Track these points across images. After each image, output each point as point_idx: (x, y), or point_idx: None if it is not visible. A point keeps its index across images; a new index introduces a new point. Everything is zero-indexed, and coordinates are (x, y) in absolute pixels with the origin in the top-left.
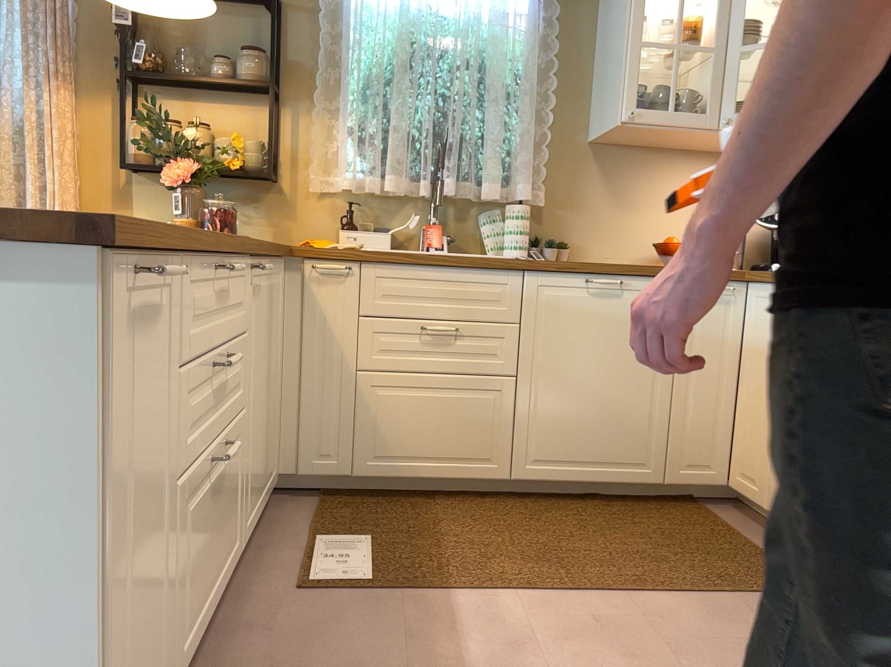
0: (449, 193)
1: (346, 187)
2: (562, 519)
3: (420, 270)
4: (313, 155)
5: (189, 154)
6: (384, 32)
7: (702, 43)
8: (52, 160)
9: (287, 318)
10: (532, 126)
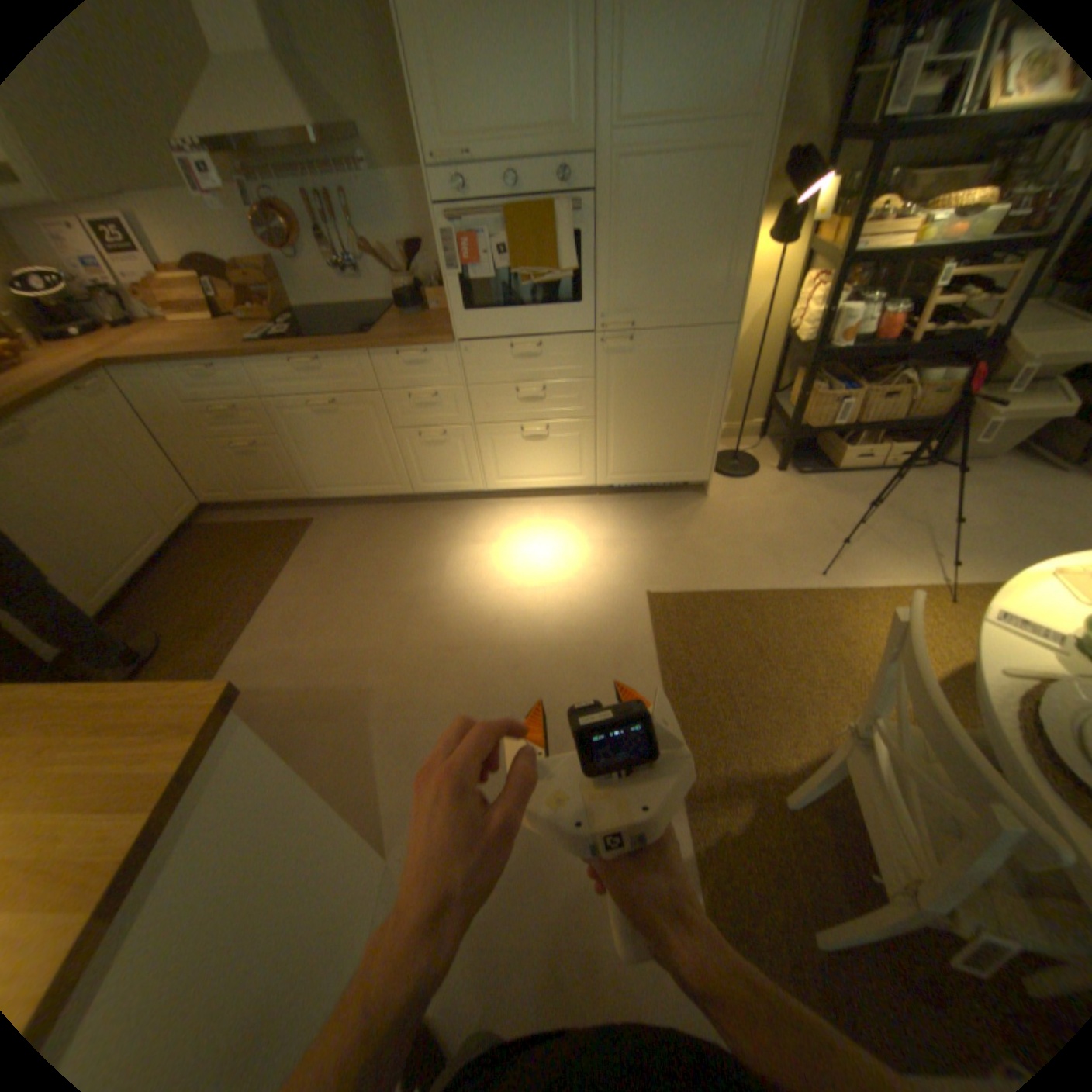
0: None
1: None
2: (155, 606)
3: None
4: None
5: None
6: None
7: None
8: None
9: None
10: None
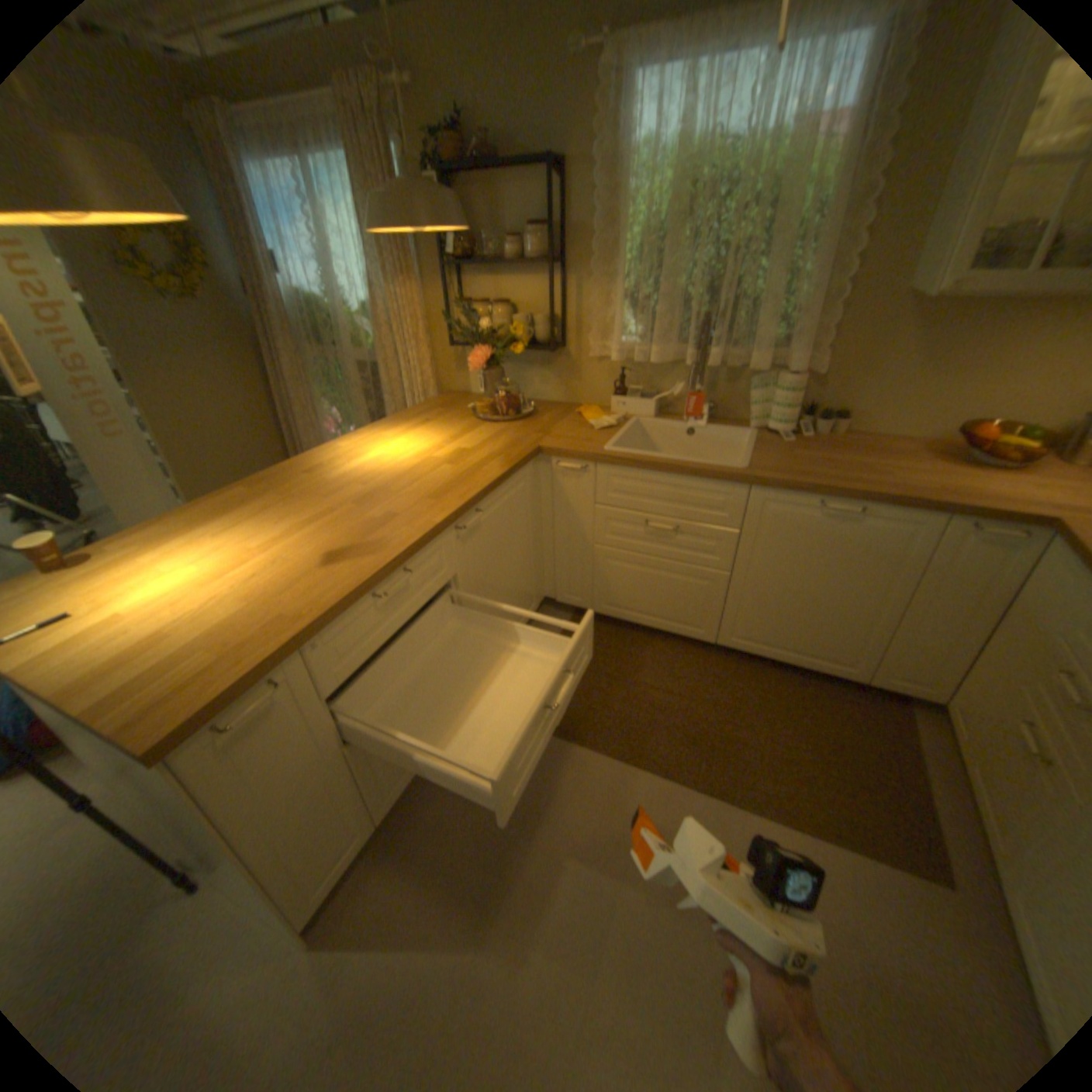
0: (712, 365)
1: (613, 359)
2: (747, 692)
3: (646, 474)
4: (590, 323)
5: (483, 342)
6: (663, 172)
7: None
8: (406, 342)
9: (542, 498)
10: (830, 274)
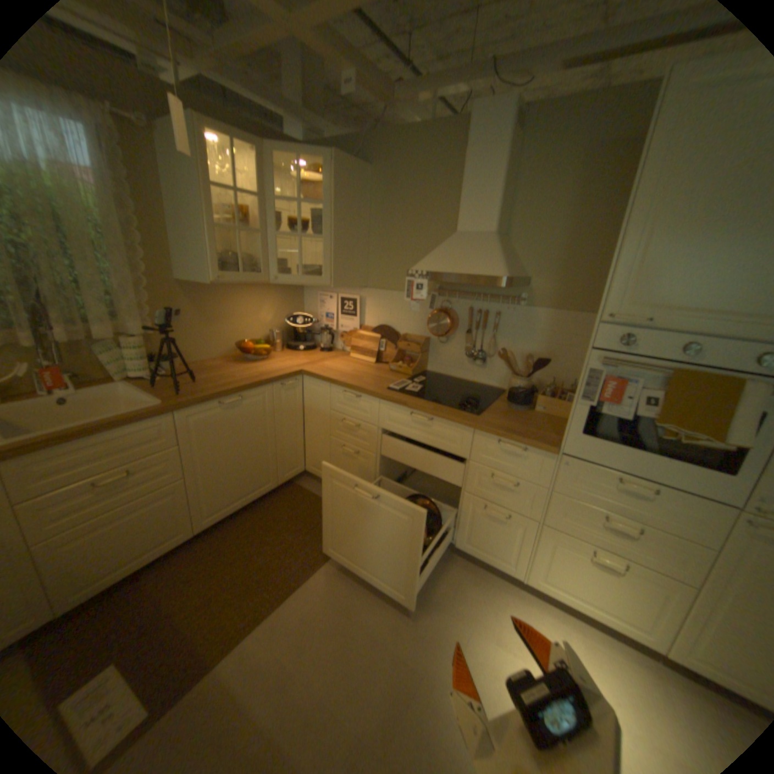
0: (59, 344)
1: None
2: (236, 543)
3: (76, 445)
4: None
5: None
6: None
7: (245, 219)
8: None
9: None
10: (123, 273)
